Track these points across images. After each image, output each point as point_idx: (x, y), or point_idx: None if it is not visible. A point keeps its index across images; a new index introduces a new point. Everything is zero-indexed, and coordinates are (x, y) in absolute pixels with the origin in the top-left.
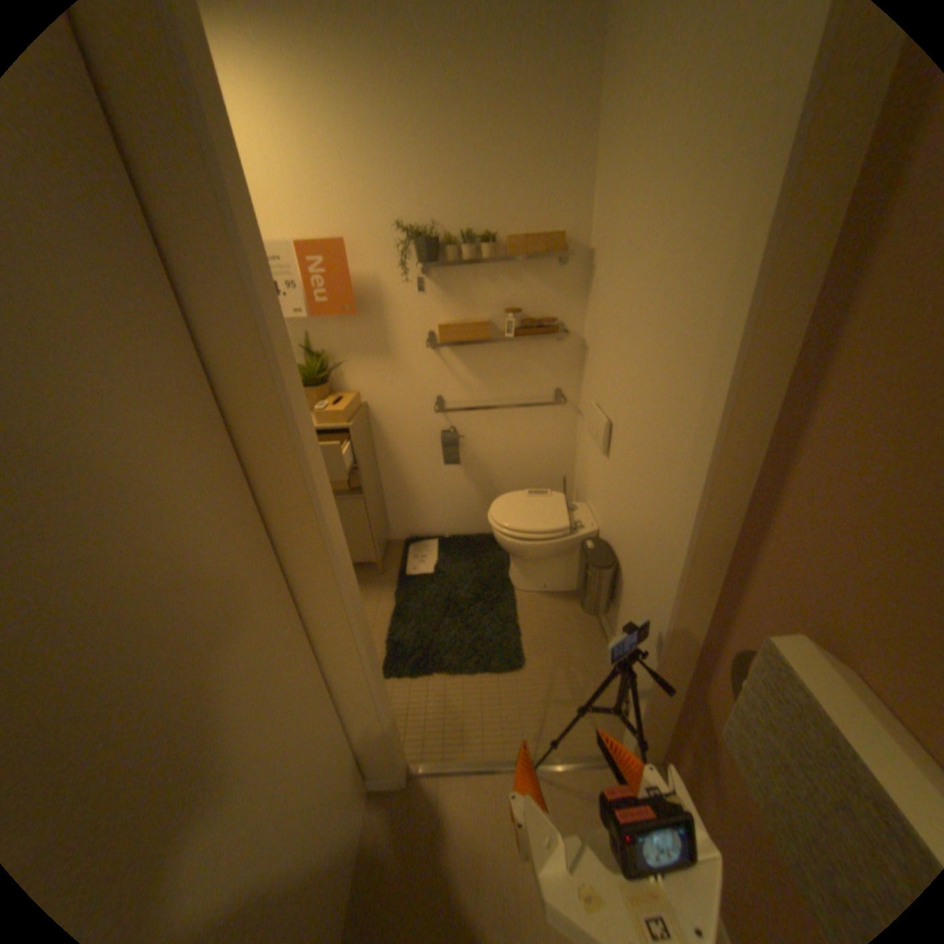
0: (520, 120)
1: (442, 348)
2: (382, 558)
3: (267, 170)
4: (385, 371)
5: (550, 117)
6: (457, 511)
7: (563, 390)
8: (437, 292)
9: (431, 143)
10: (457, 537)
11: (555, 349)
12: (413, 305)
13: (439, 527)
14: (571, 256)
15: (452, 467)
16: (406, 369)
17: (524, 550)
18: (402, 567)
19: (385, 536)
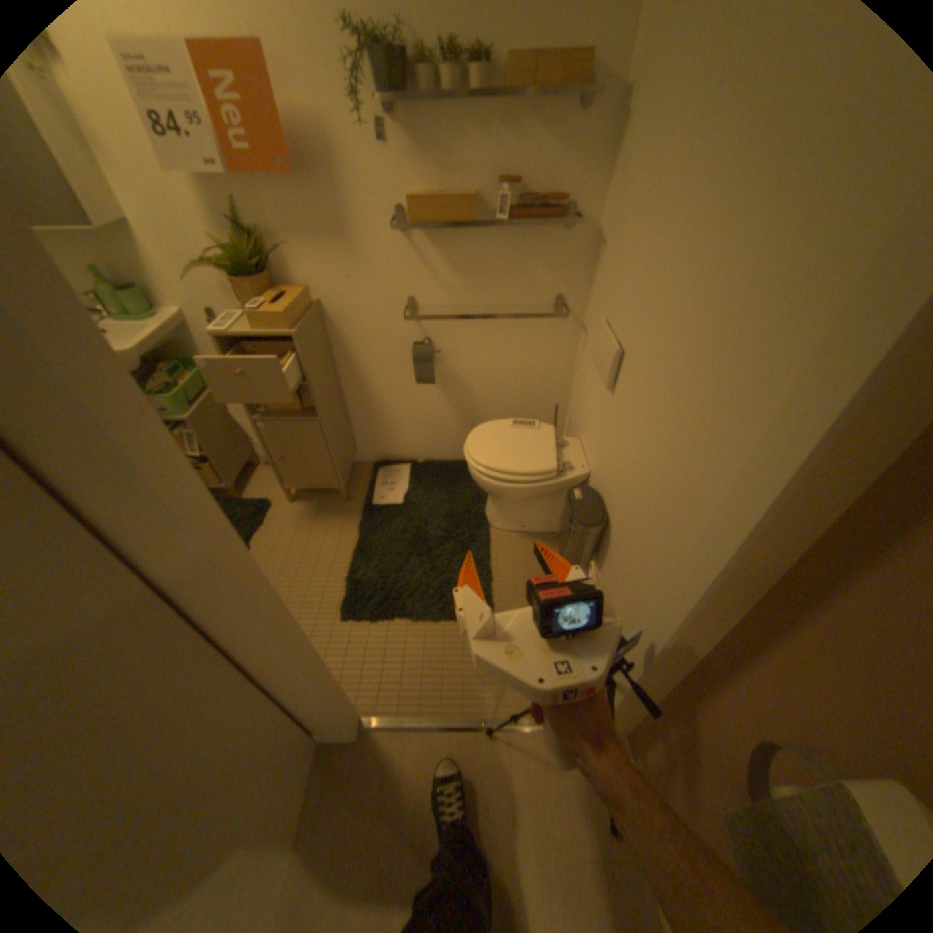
0: None
1: (414, 231)
2: (346, 485)
3: None
4: (340, 259)
5: None
6: (432, 435)
7: (566, 296)
8: (406, 143)
9: None
10: (432, 463)
11: (562, 240)
12: (373, 163)
13: (413, 450)
14: (599, 93)
15: (427, 385)
16: (367, 258)
17: (502, 492)
18: (368, 495)
19: (351, 460)
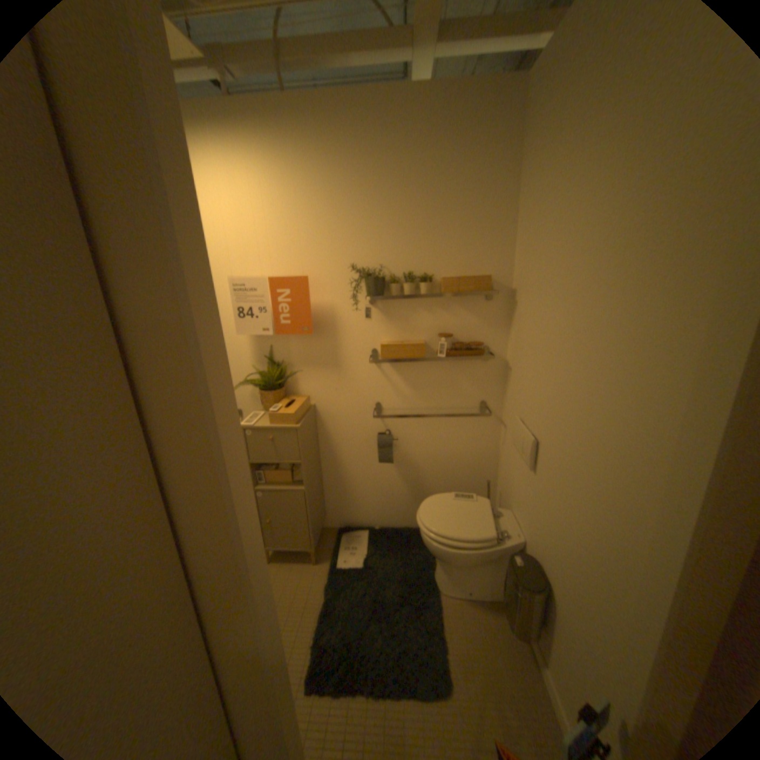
0: (455, 193)
1: (383, 363)
2: (316, 548)
3: (255, 227)
4: (333, 379)
5: (479, 192)
6: (388, 505)
7: (487, 402)
8: (381, 318)
9: (383, 209)
10: (387, 529)
11: (481, 368)
12: (361, 328)
13: (371, 518)
14: (497, 294)
15: (386, 464)
16: (351, 379)
17: (451, 557)
18: (333, 558)
19: (321, 525)
